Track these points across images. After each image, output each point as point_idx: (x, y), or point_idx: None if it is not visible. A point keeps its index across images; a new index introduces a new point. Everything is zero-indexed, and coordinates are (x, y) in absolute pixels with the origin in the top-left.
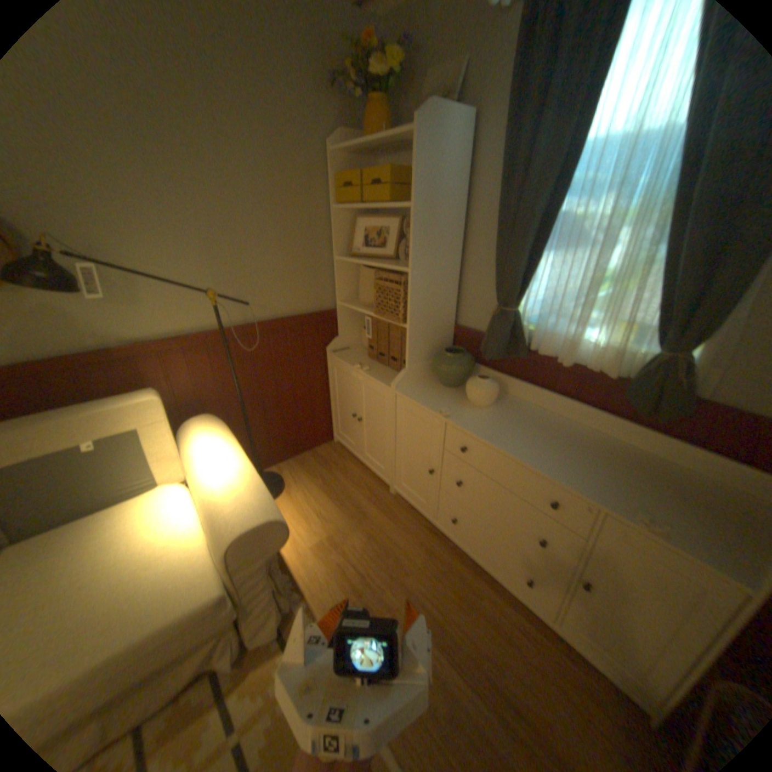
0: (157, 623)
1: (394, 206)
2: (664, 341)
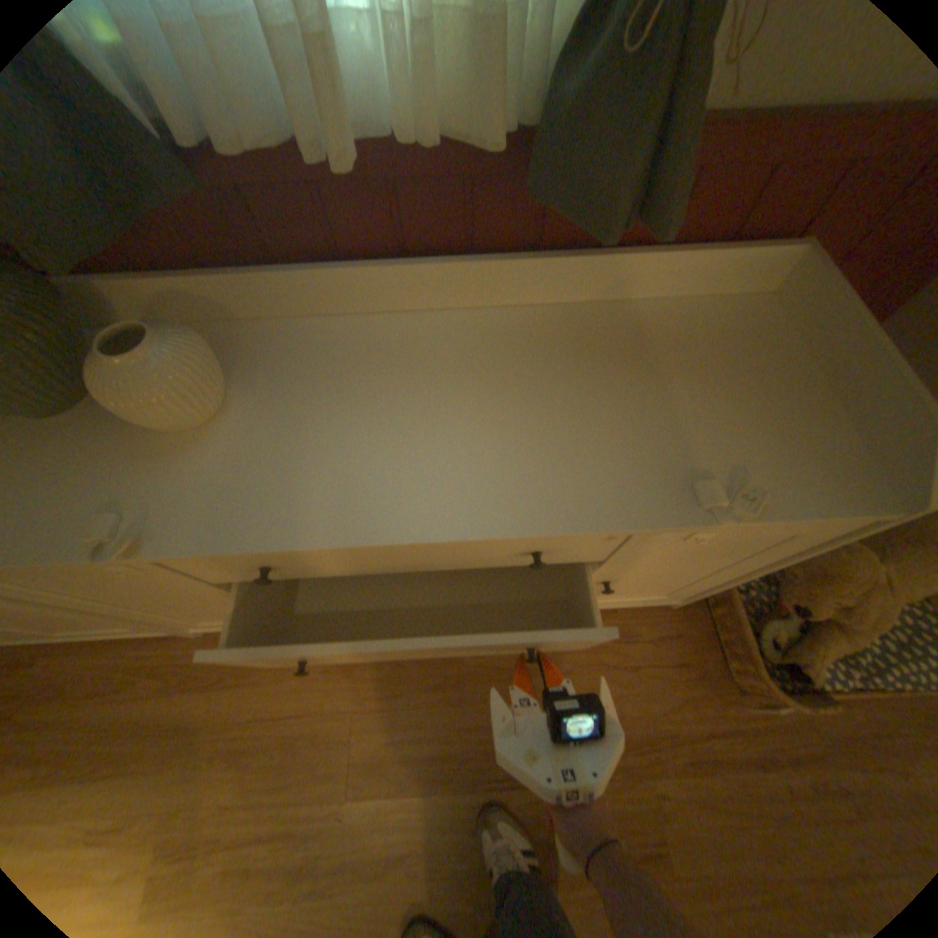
0: None
1: None
2: None
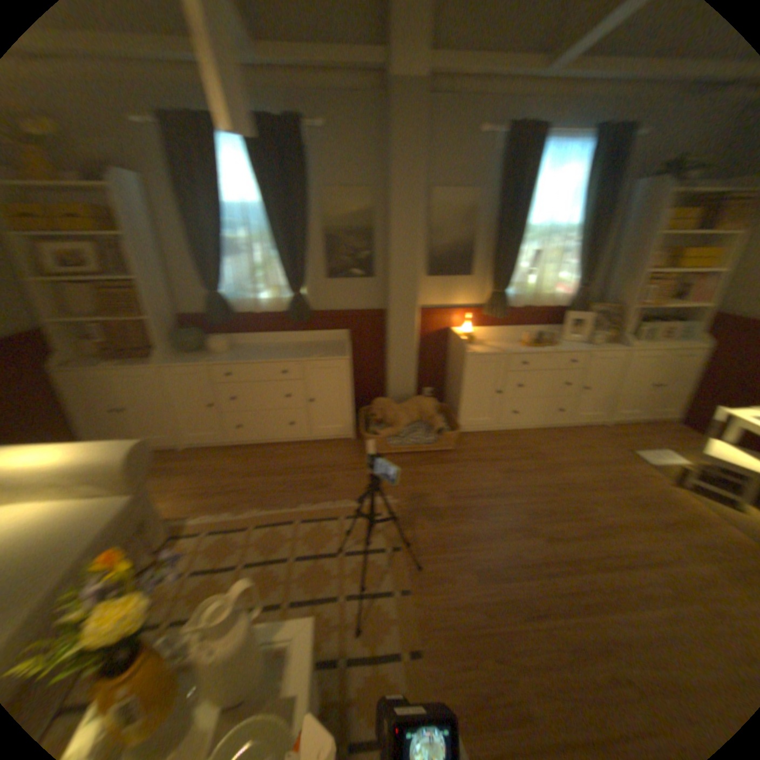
0: (107, 522)
1: (92, 236)
2: (293, 291)
